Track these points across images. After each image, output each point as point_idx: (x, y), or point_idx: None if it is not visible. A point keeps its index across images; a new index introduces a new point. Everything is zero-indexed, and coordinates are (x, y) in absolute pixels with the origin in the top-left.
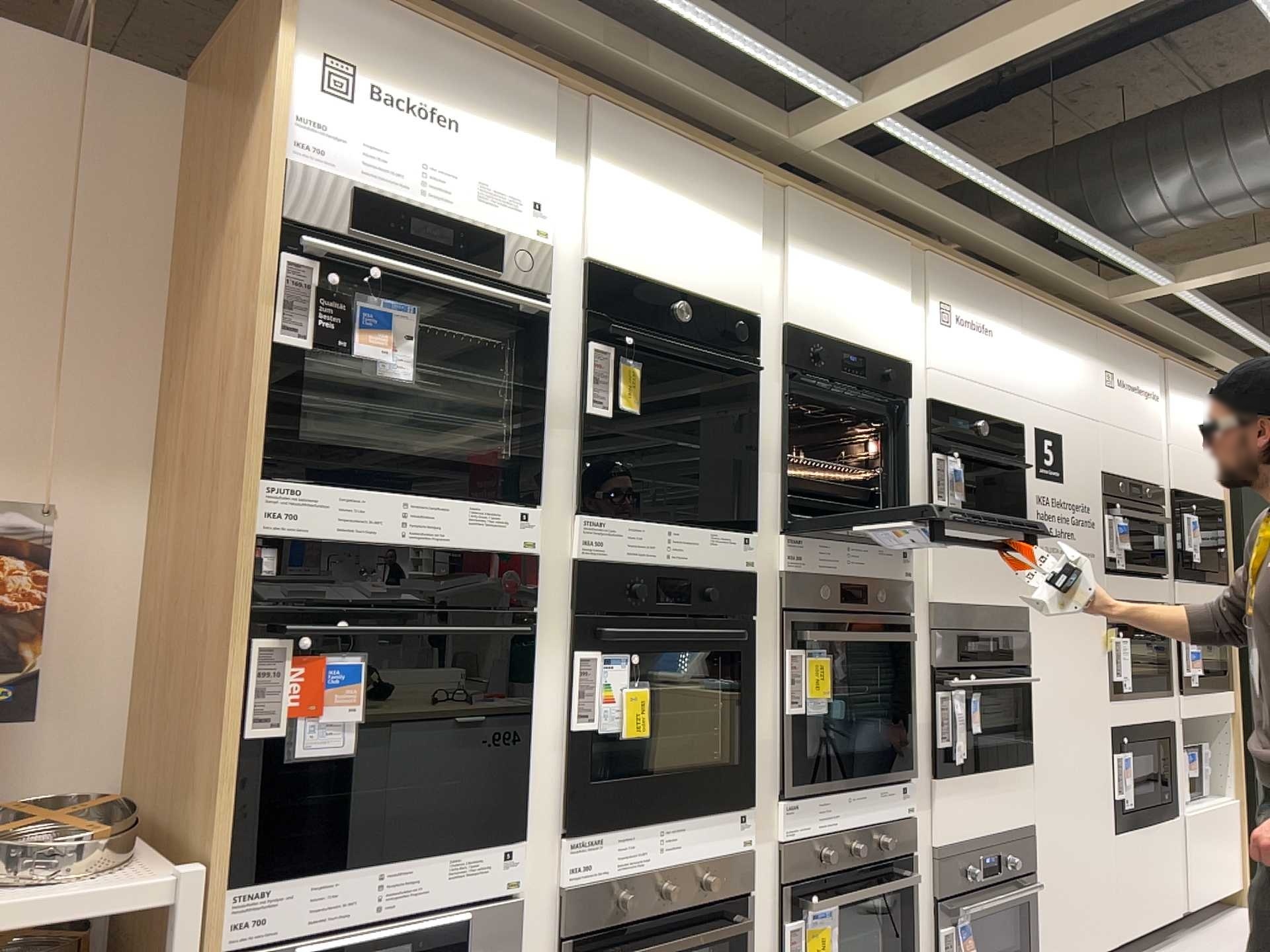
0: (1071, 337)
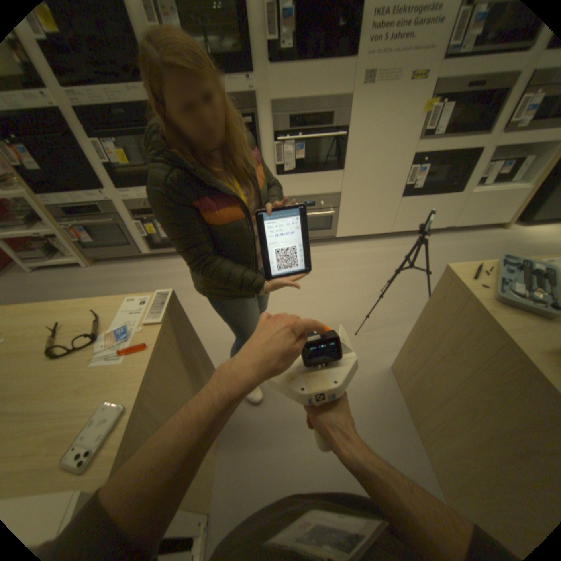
0: None
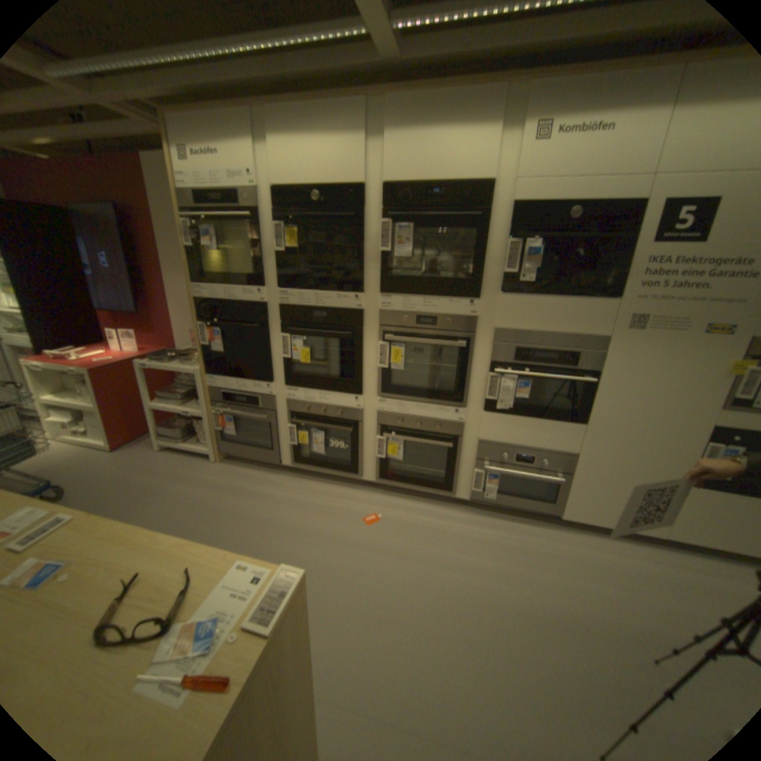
0: None
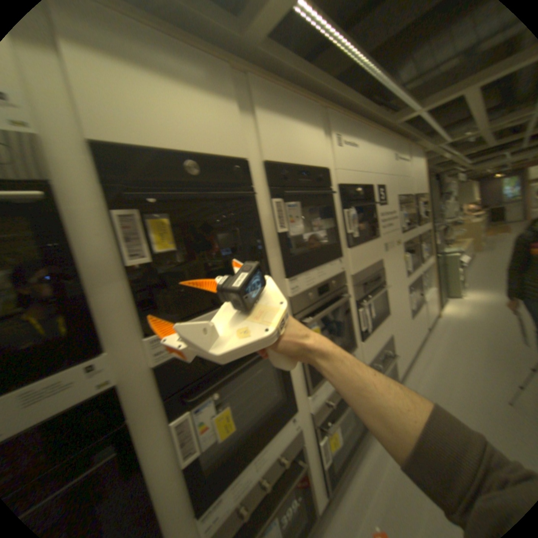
0: (389, 140)
